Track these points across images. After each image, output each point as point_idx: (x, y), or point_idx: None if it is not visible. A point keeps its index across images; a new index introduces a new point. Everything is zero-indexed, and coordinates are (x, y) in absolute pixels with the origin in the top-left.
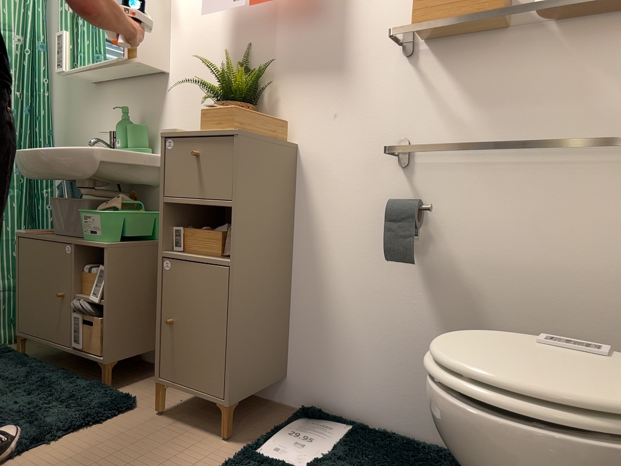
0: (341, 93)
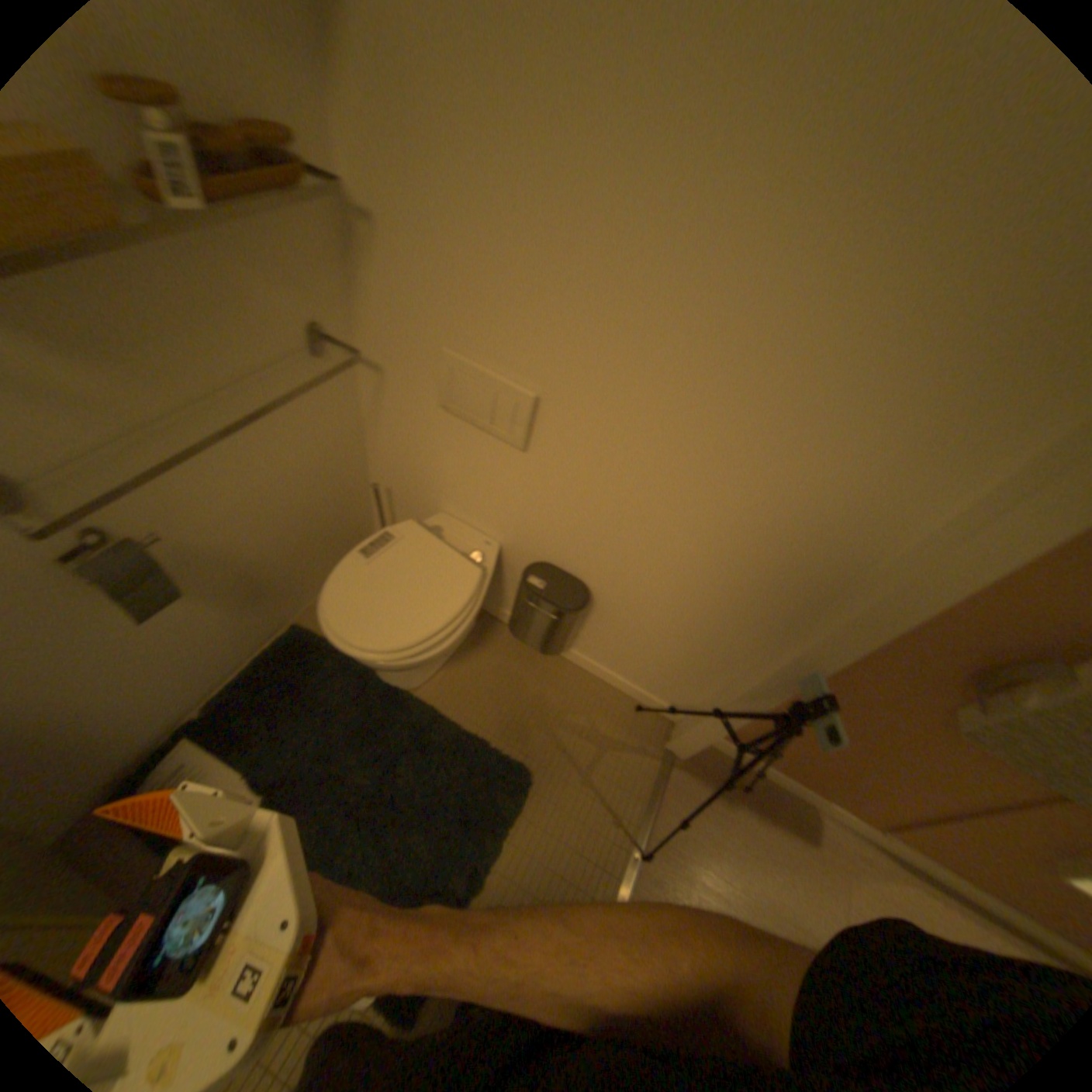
0: None
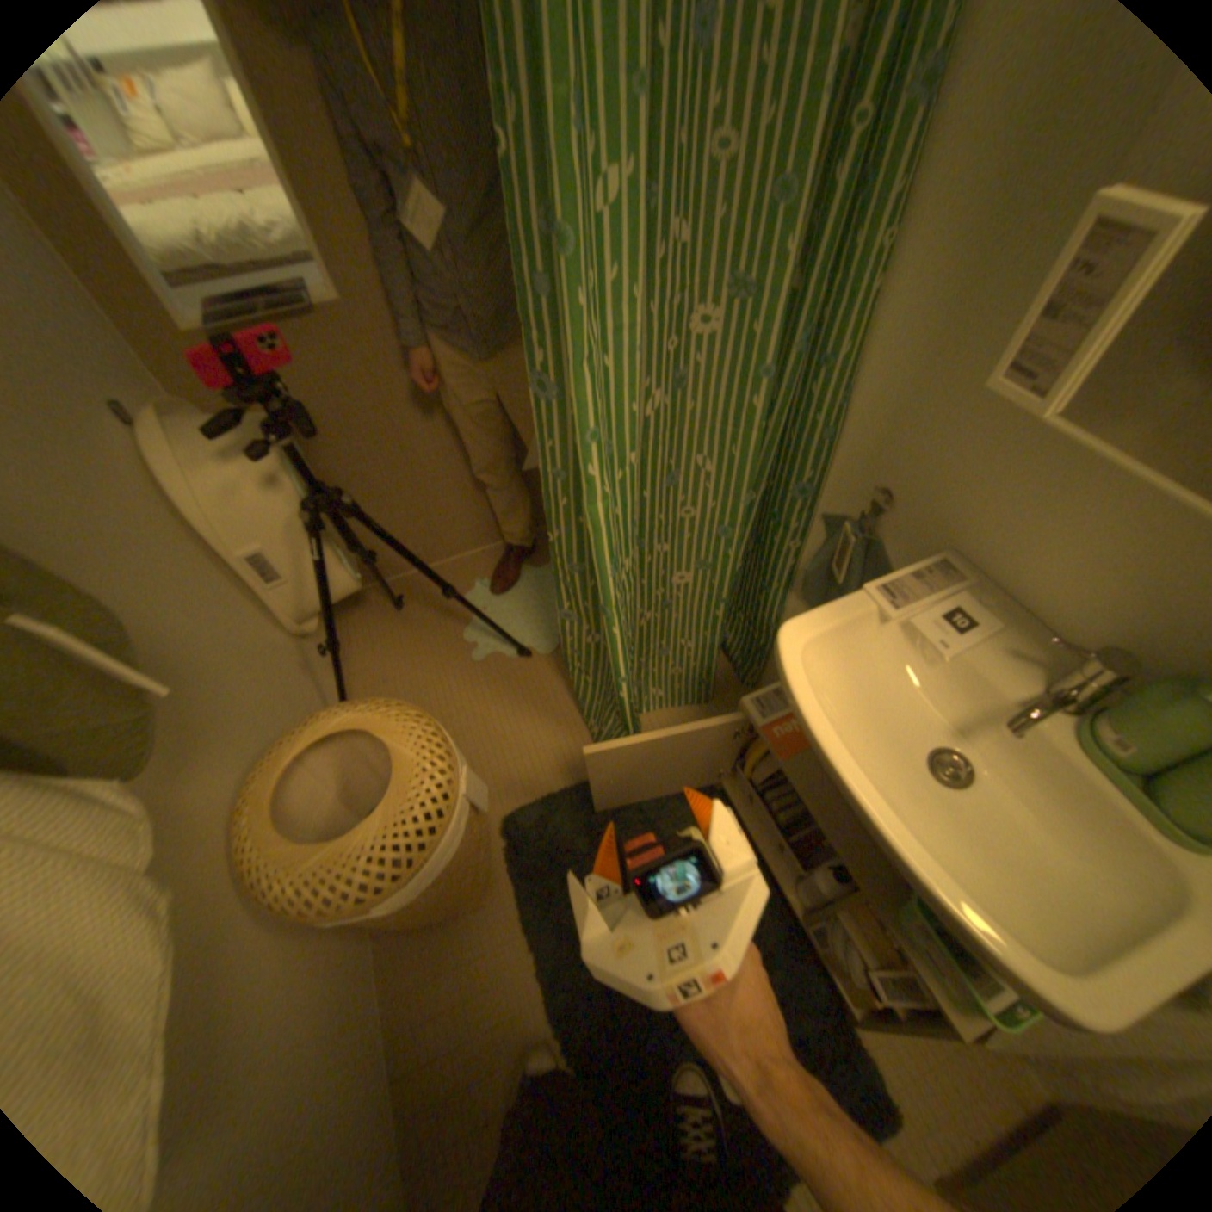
0: None
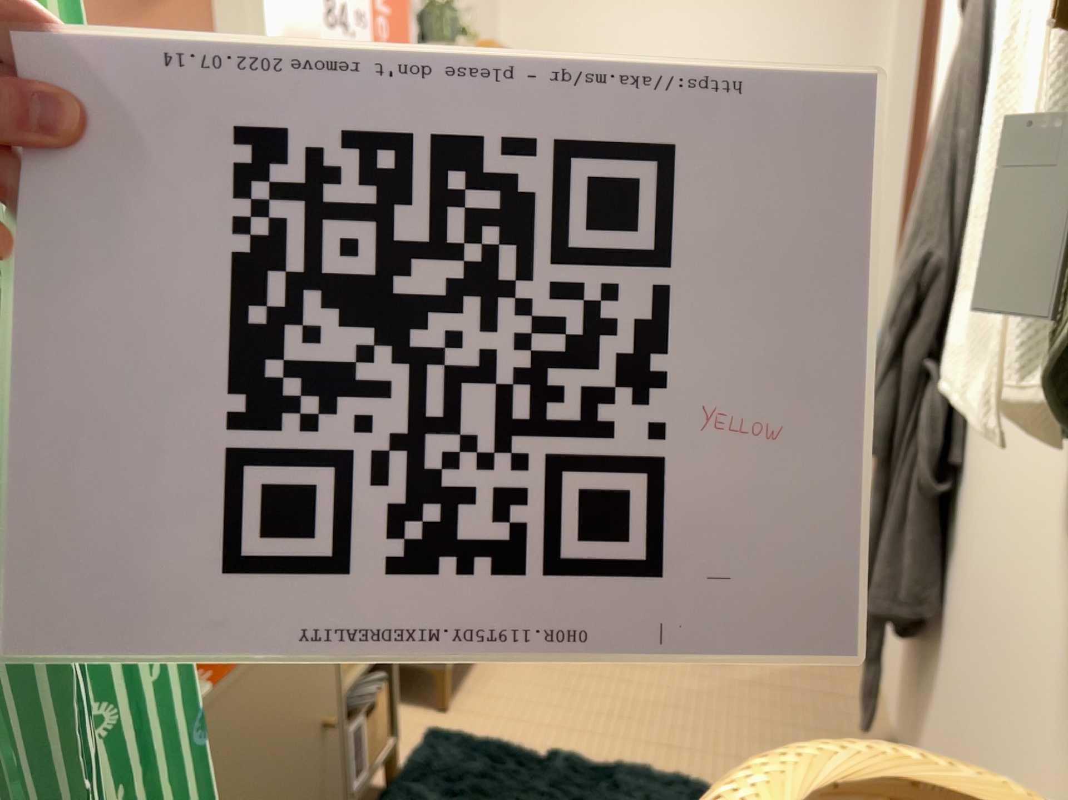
0: None
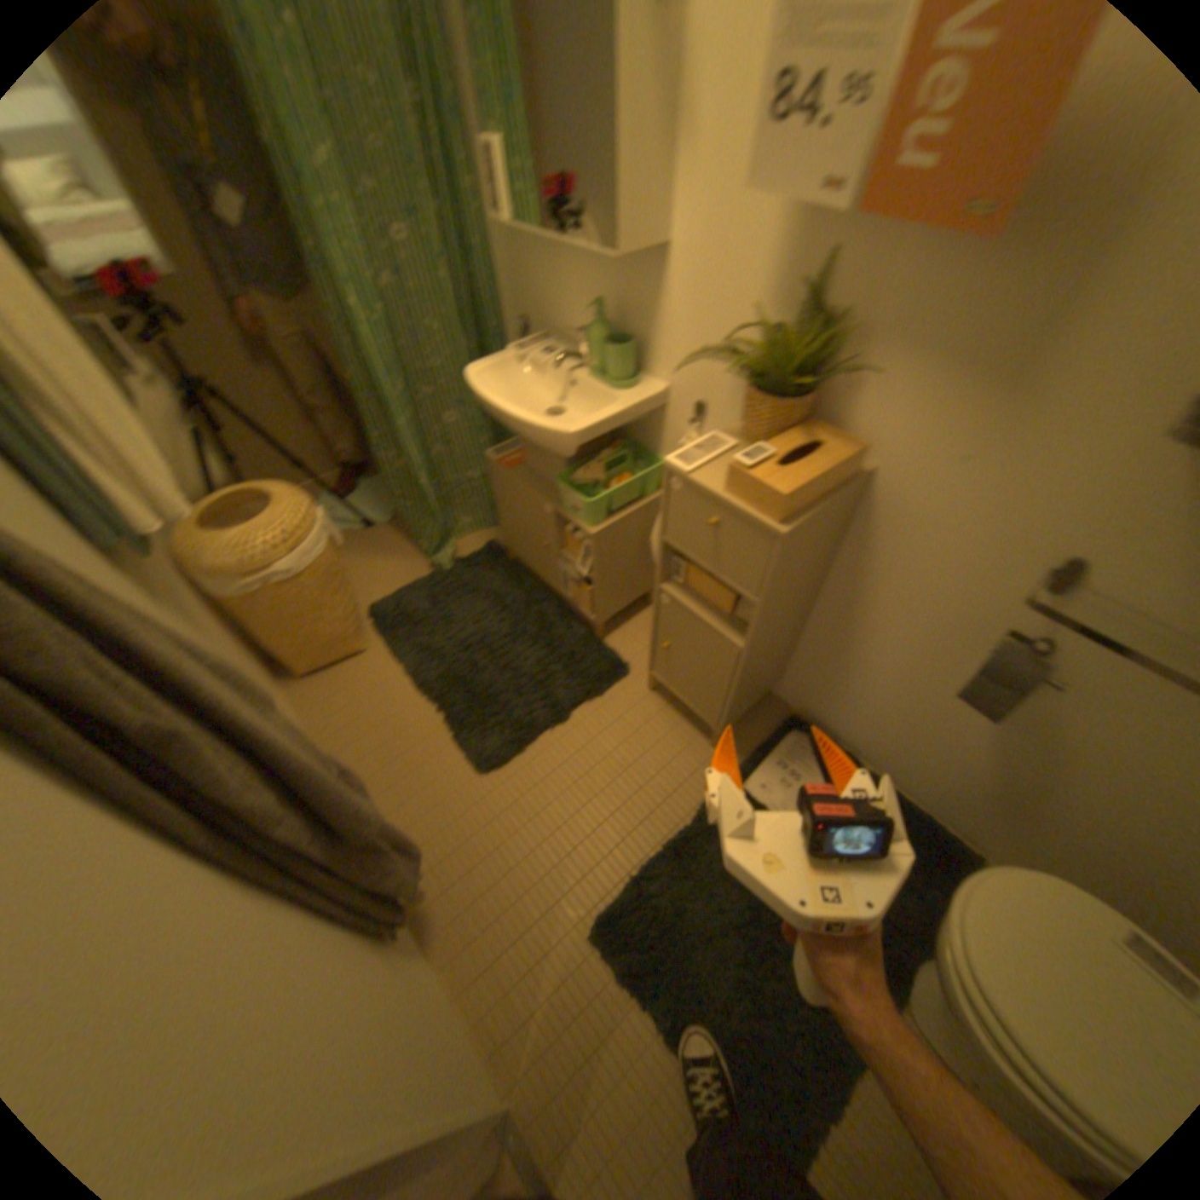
0: (1000, 427)
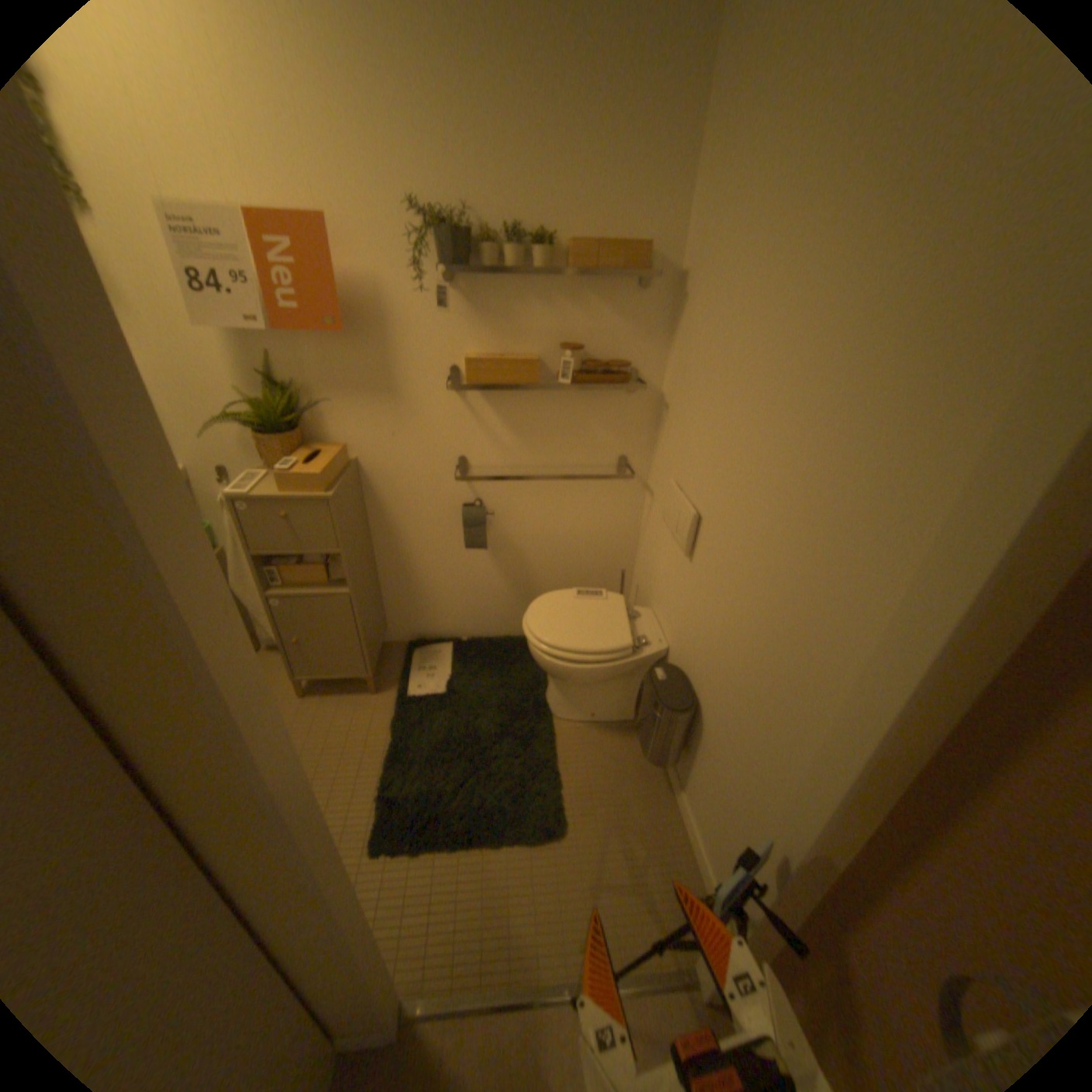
0: (396, 417)
